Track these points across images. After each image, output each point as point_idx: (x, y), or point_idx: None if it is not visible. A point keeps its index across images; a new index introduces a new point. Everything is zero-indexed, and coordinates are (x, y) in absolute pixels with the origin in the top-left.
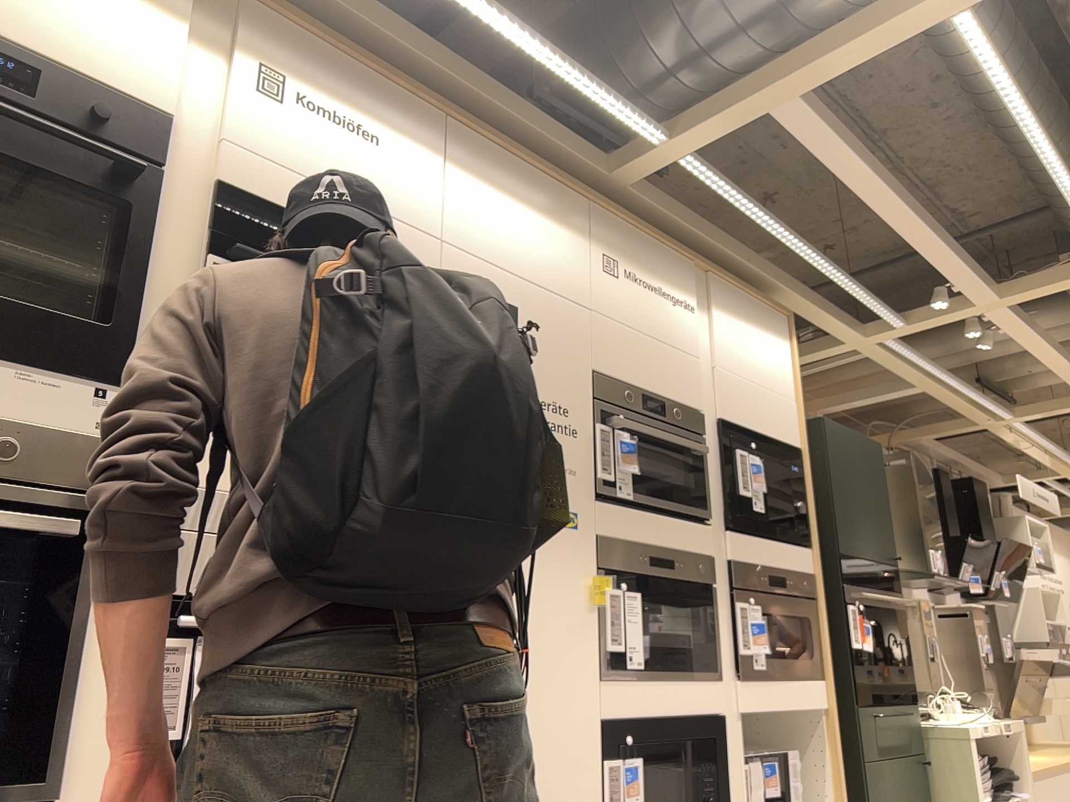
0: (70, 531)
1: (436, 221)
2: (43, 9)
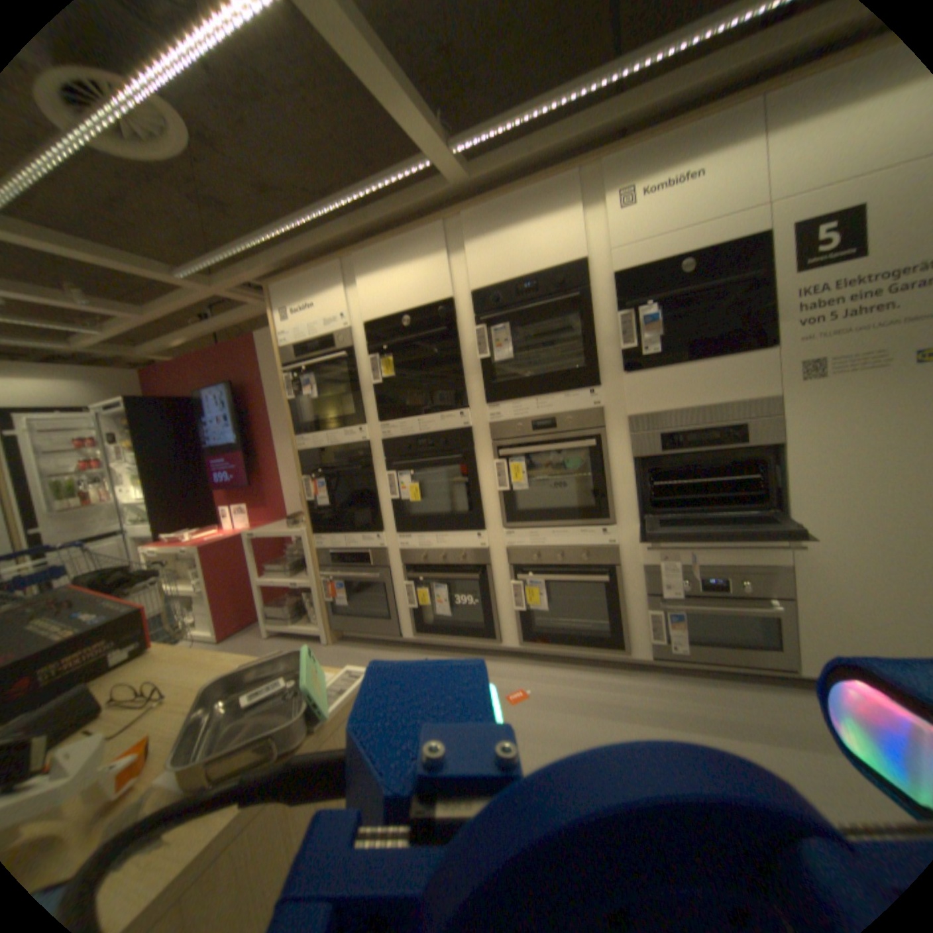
0: (587, 445)
1: (757, 187)
2: (516, 251)
